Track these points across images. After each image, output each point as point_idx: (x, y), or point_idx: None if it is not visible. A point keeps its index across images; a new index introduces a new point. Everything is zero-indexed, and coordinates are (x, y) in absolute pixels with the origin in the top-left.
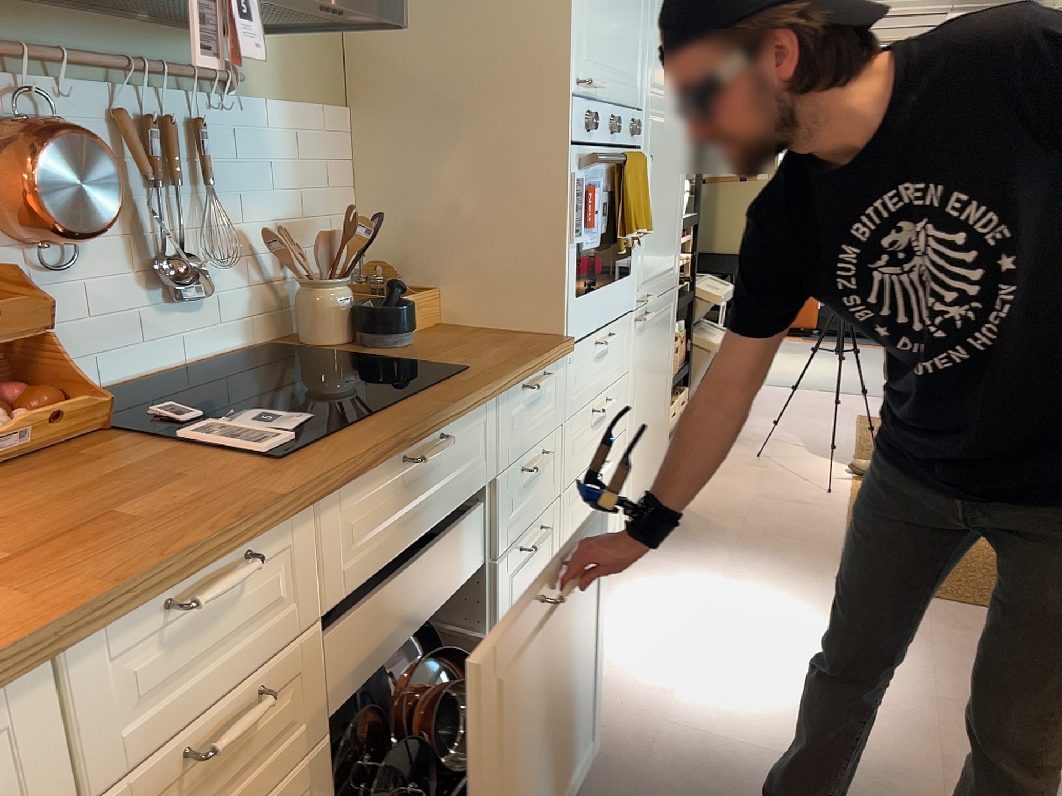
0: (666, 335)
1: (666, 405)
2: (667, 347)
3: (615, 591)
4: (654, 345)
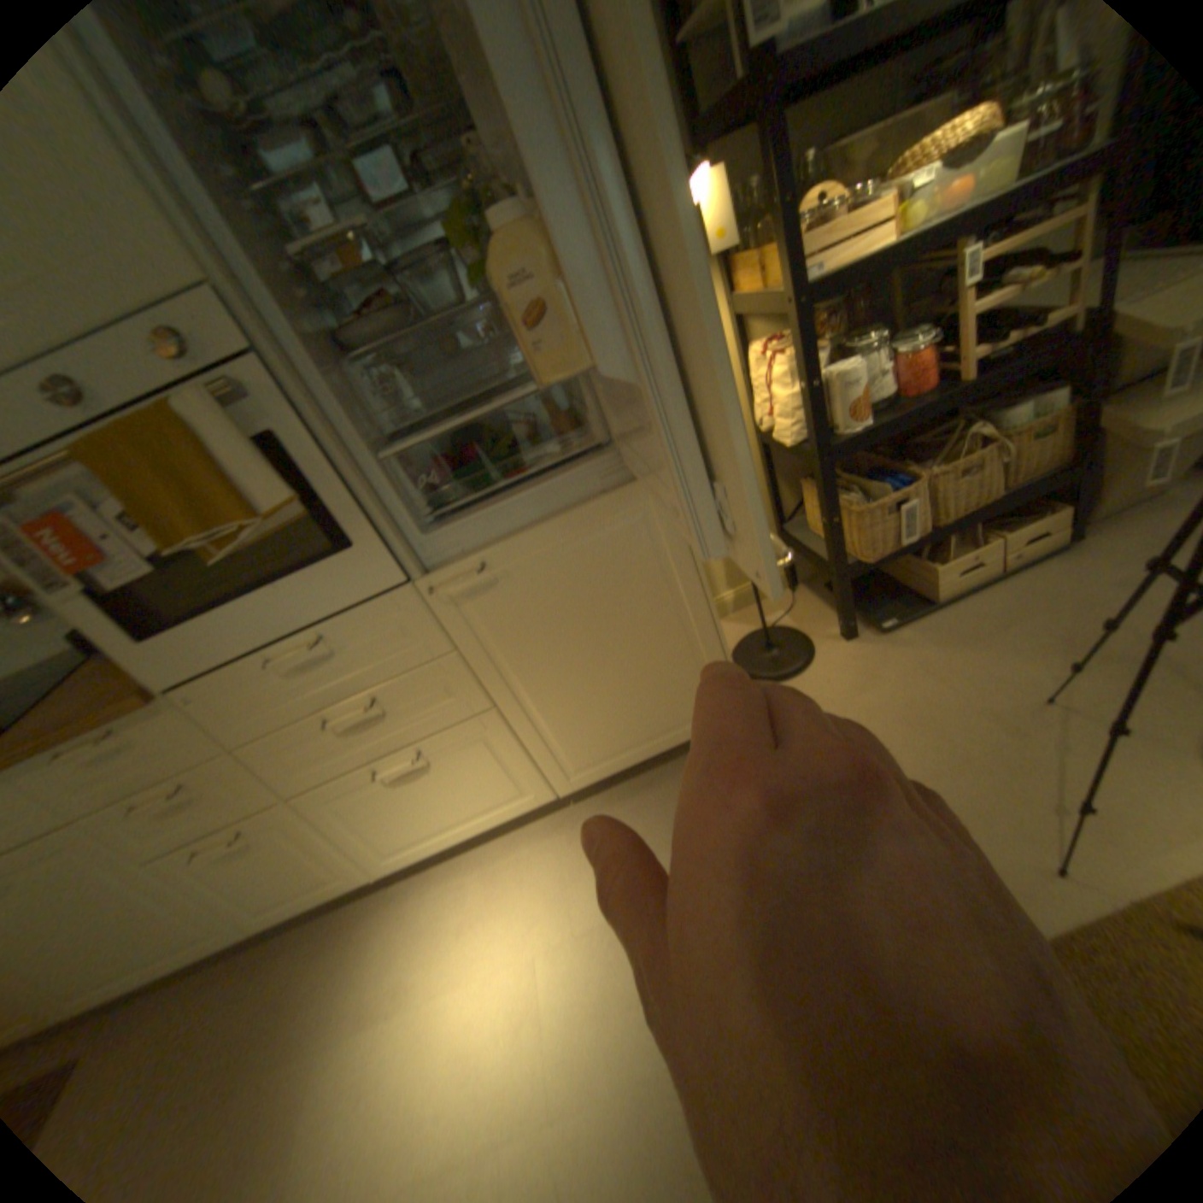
0: (629, 560)
1: (696, 641)
2: (647, 572)
3: (515, 853)
4: (560, 591)
